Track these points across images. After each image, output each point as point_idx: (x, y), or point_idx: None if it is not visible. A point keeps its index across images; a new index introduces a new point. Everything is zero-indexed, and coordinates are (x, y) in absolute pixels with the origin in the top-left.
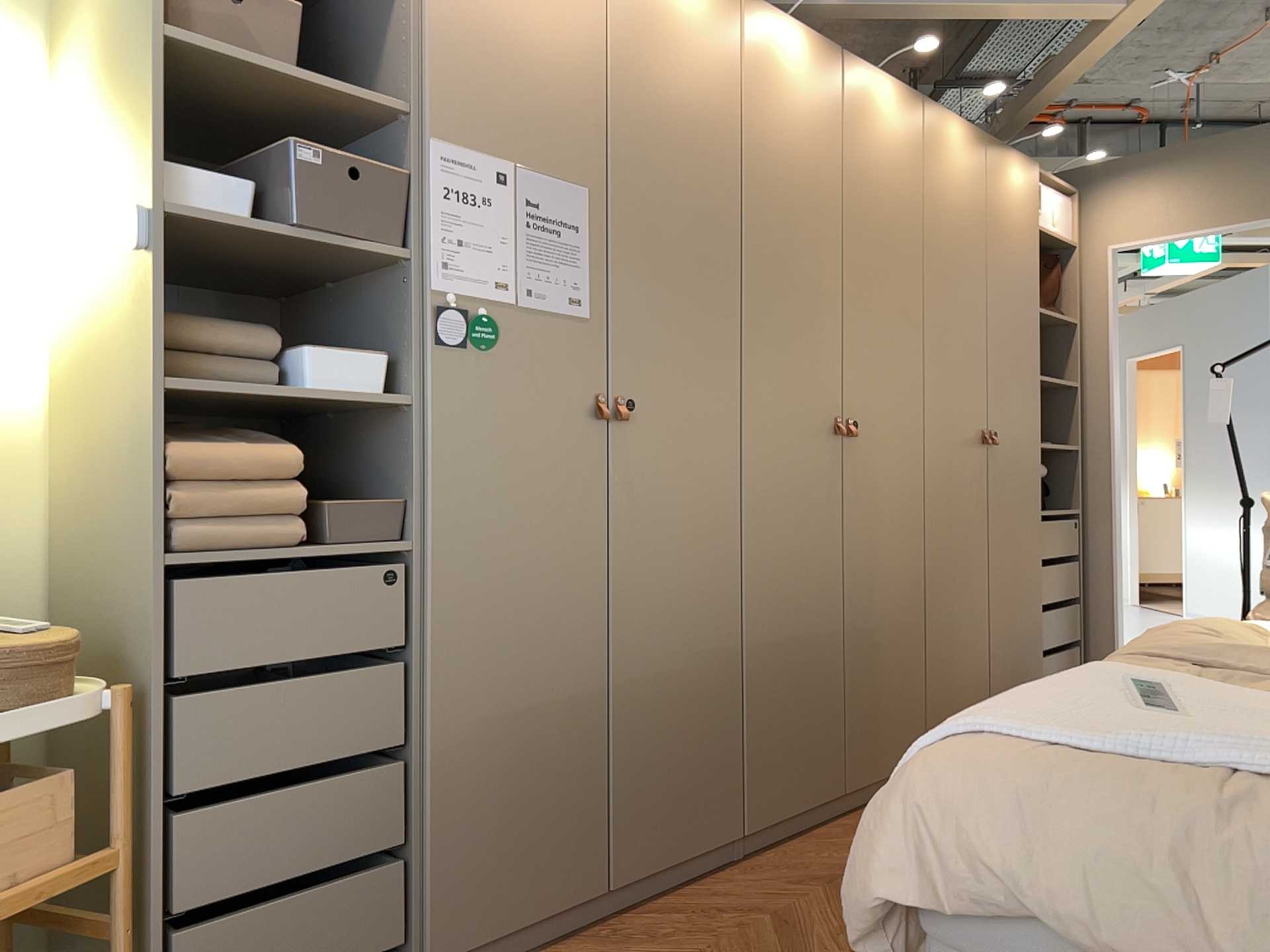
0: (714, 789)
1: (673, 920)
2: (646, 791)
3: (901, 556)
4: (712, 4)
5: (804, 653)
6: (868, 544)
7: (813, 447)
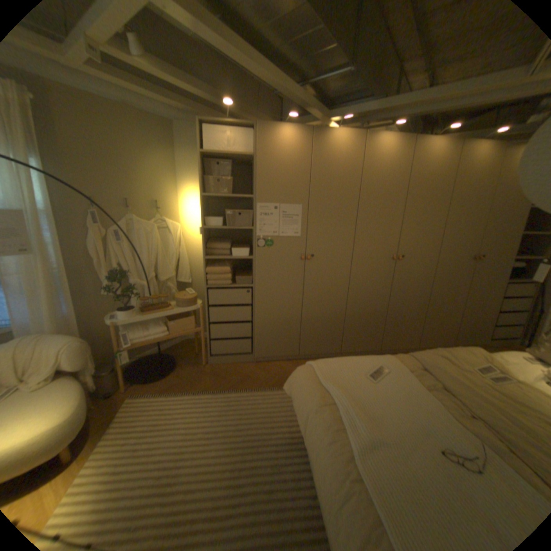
0: (331, 341)
1: None
2: (310, 338)
3: (416, 294)
4: (351, 140)
5: (367, 316)
6: (400, 290)
7: (379, 264)
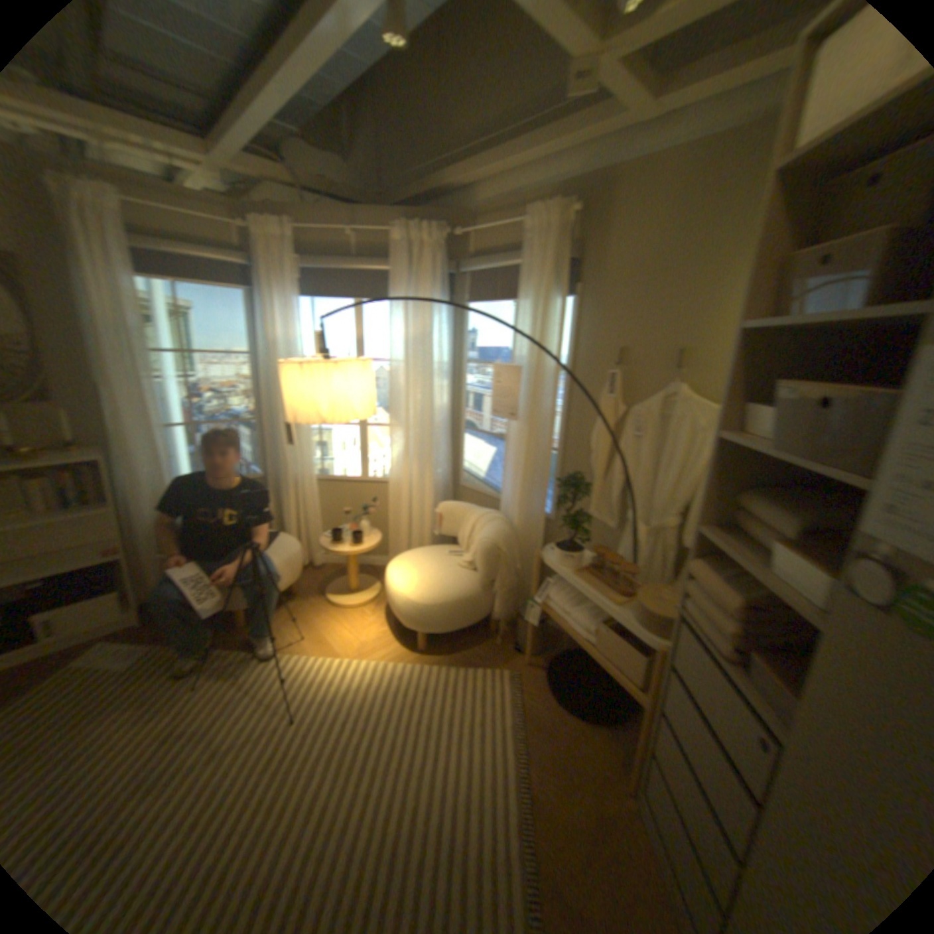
0: None
1: None
2: None
3: None
4: None
5: None
6: None
7: None
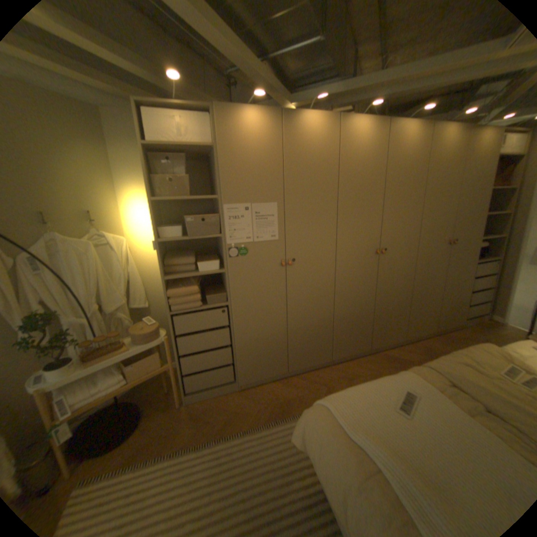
0: (321, 350)
1: (303, 381)
2: (298, 352)
3: (400, 286)
4: (325, 125)
5: (356, 317)
6: (385, 284)
7: (363, 260)
